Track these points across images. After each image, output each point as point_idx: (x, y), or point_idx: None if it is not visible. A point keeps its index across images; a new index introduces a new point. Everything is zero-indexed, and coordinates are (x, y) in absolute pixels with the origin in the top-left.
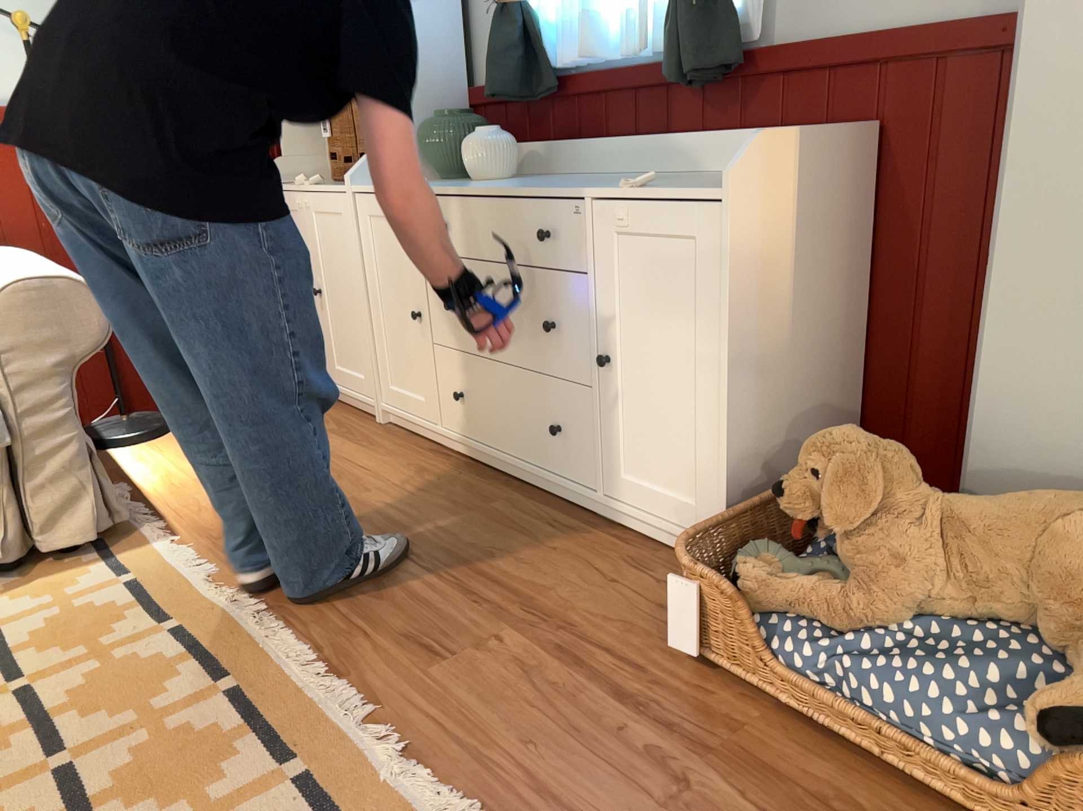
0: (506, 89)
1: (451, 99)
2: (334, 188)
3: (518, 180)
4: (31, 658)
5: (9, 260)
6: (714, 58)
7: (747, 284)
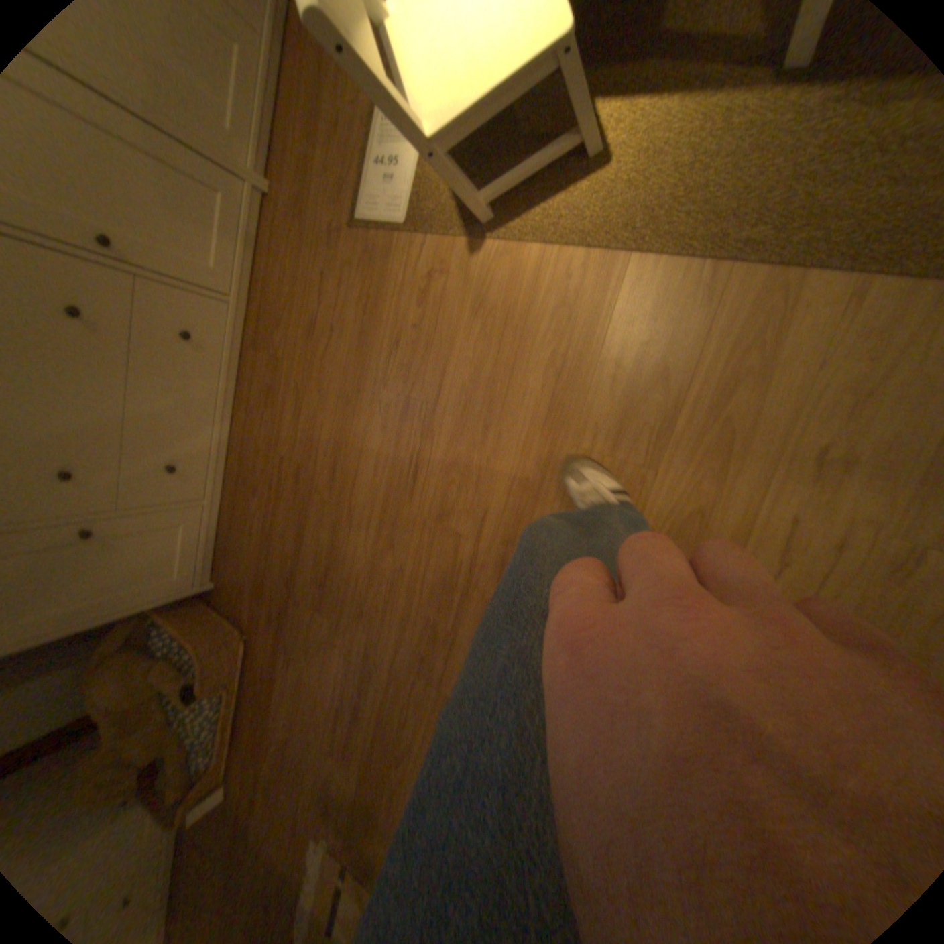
0: None
1: None
2: None
3: None
4: None
5: None
6: None
7: None
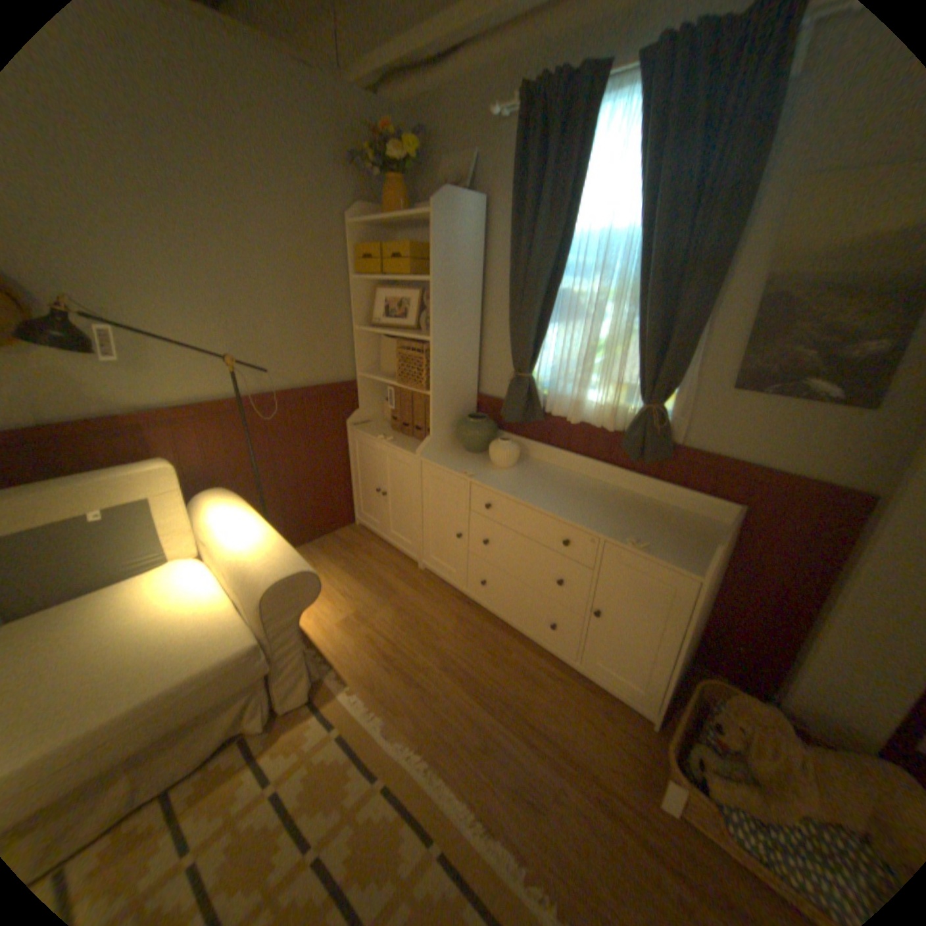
0: (518, 419)
1: (470, 400)
2: (404, 449)
3: (522, 471)
4: (307, 826)
5: (237, 525)
6: (663, 456)
7: (702, 615)
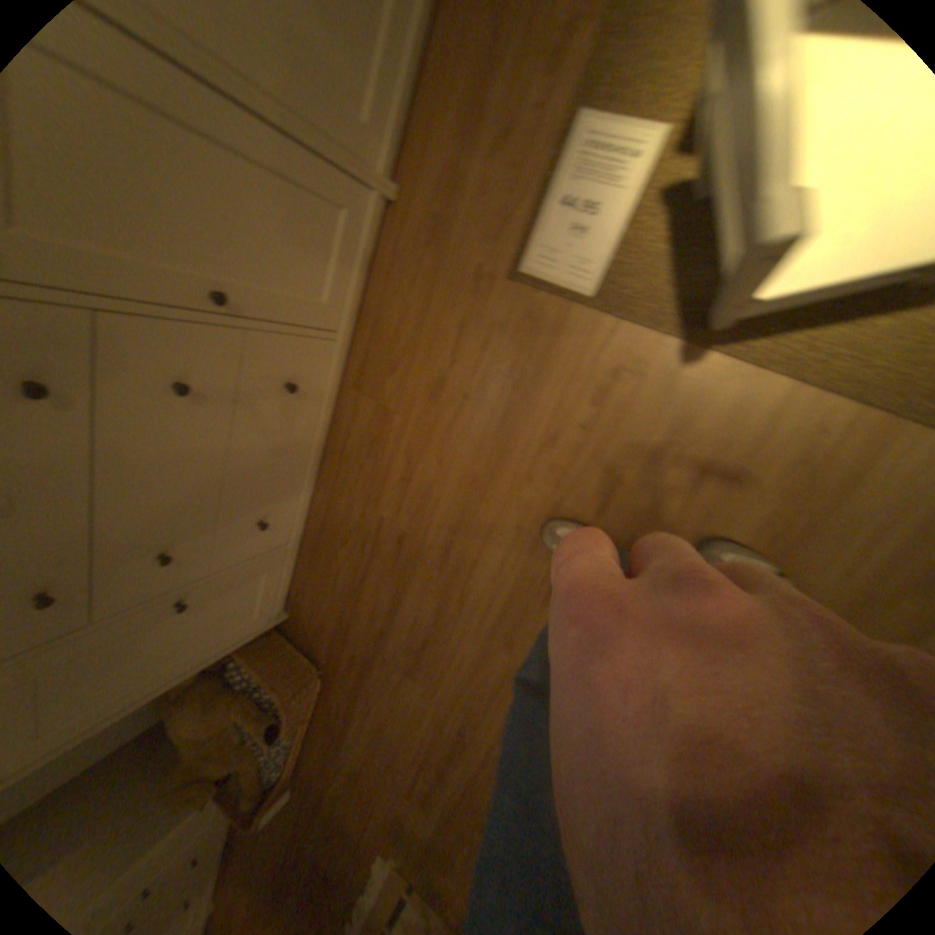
0: None
1: None
2: None
3: None
4: None
5: None
6: None
7: None
